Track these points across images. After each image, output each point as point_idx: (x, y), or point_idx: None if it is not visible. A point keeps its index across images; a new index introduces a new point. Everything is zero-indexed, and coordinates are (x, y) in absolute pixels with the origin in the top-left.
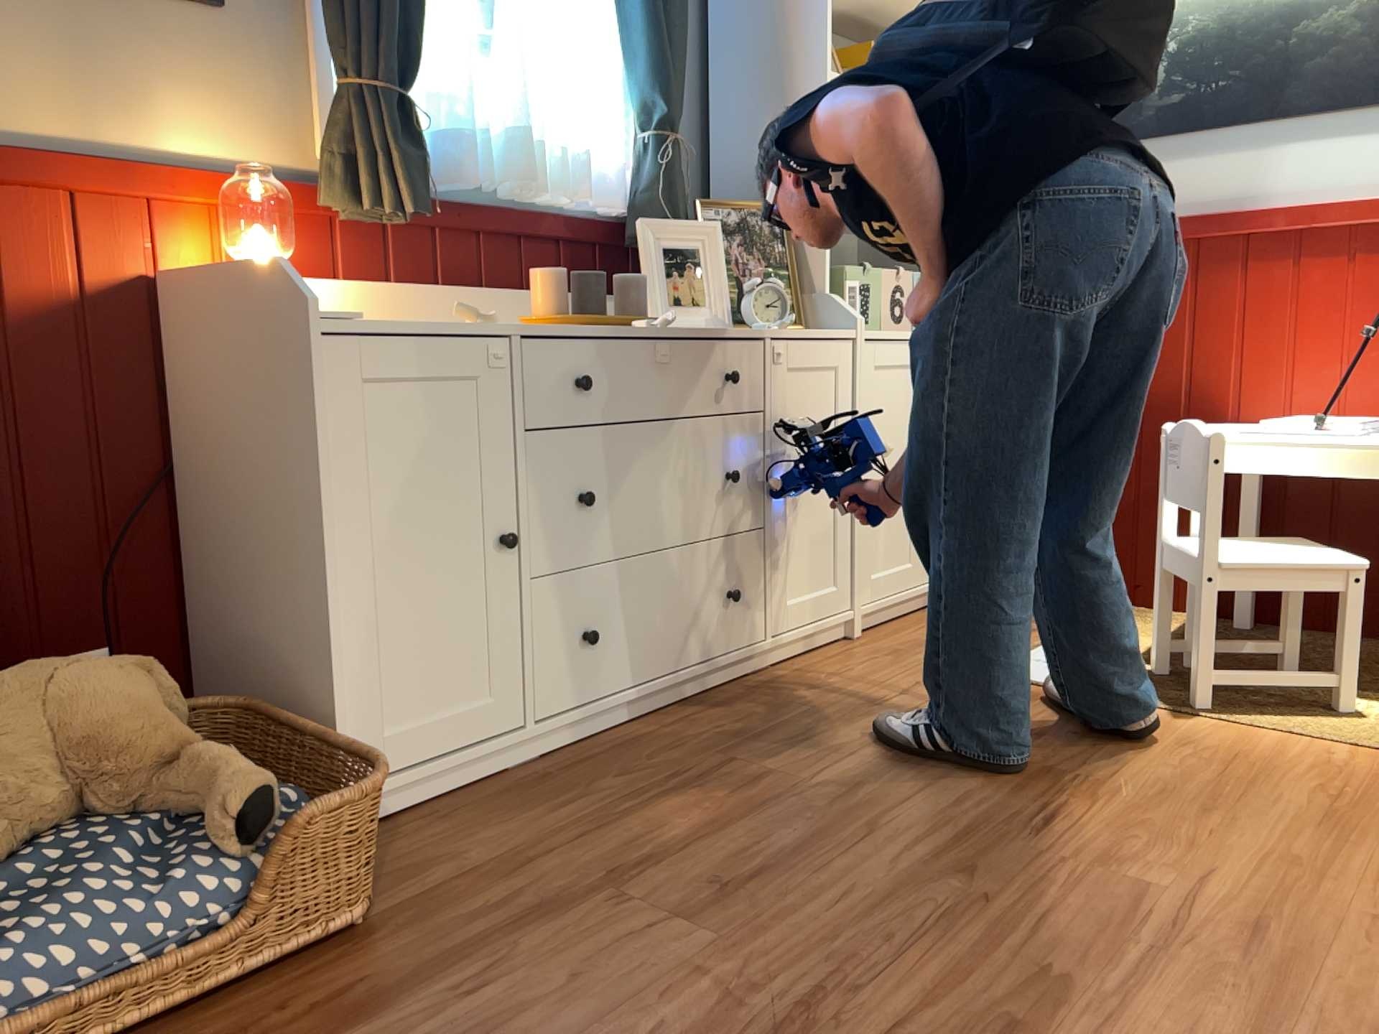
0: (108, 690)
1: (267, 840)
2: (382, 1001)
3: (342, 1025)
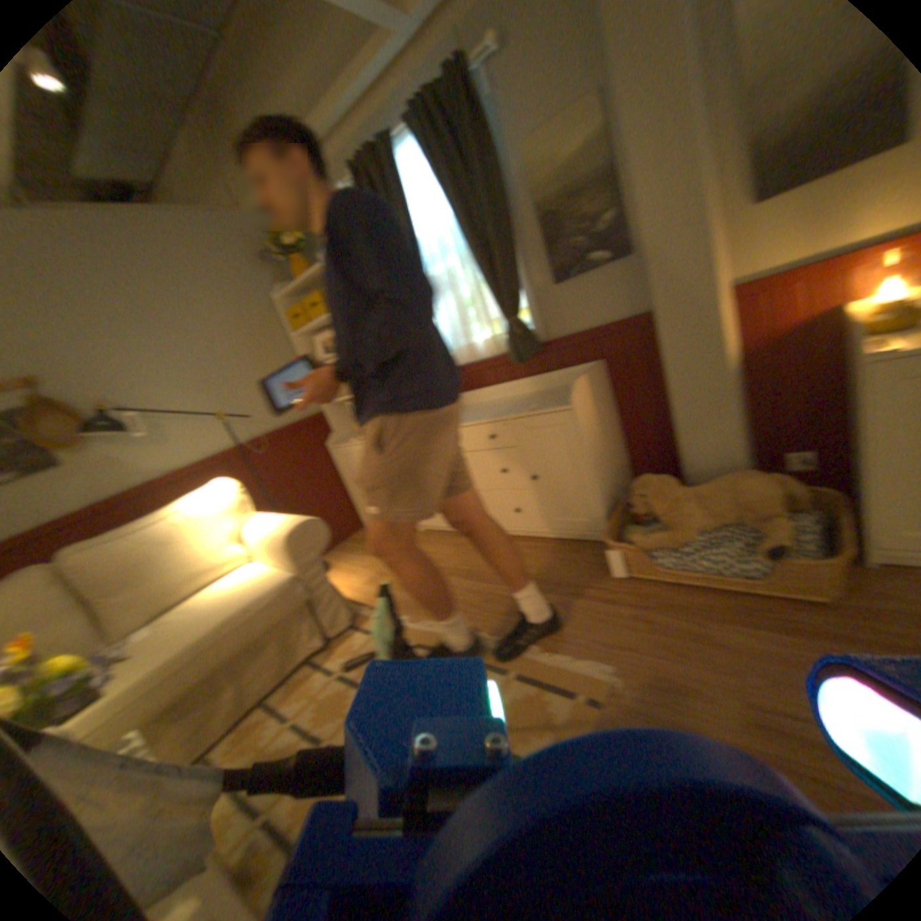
0: (755, 490)
1: (788, 560)
2: (803, 633)
3: (783, 630)
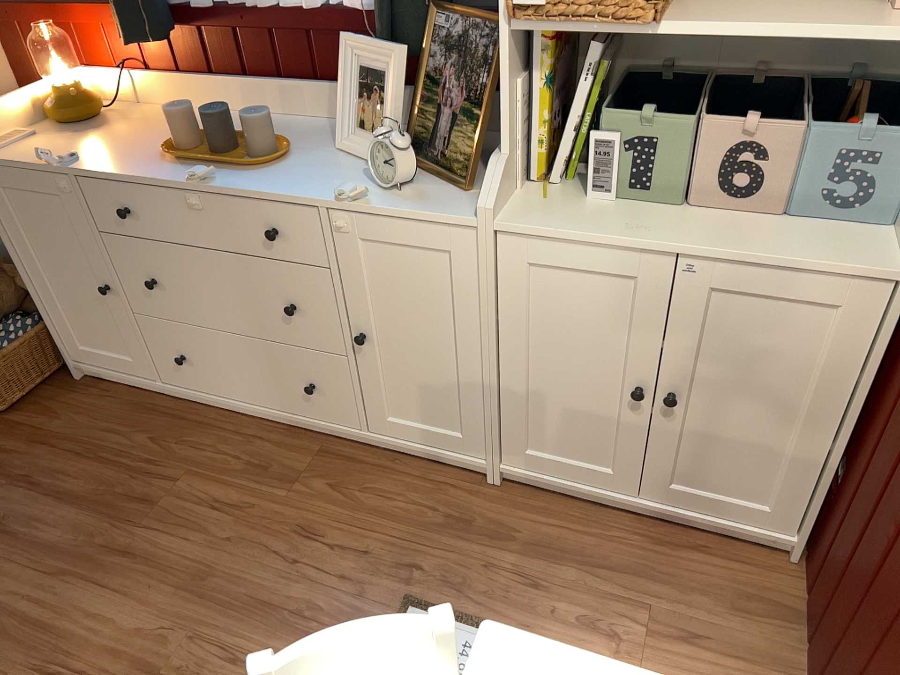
0: None
1: None
2: None
3: None
